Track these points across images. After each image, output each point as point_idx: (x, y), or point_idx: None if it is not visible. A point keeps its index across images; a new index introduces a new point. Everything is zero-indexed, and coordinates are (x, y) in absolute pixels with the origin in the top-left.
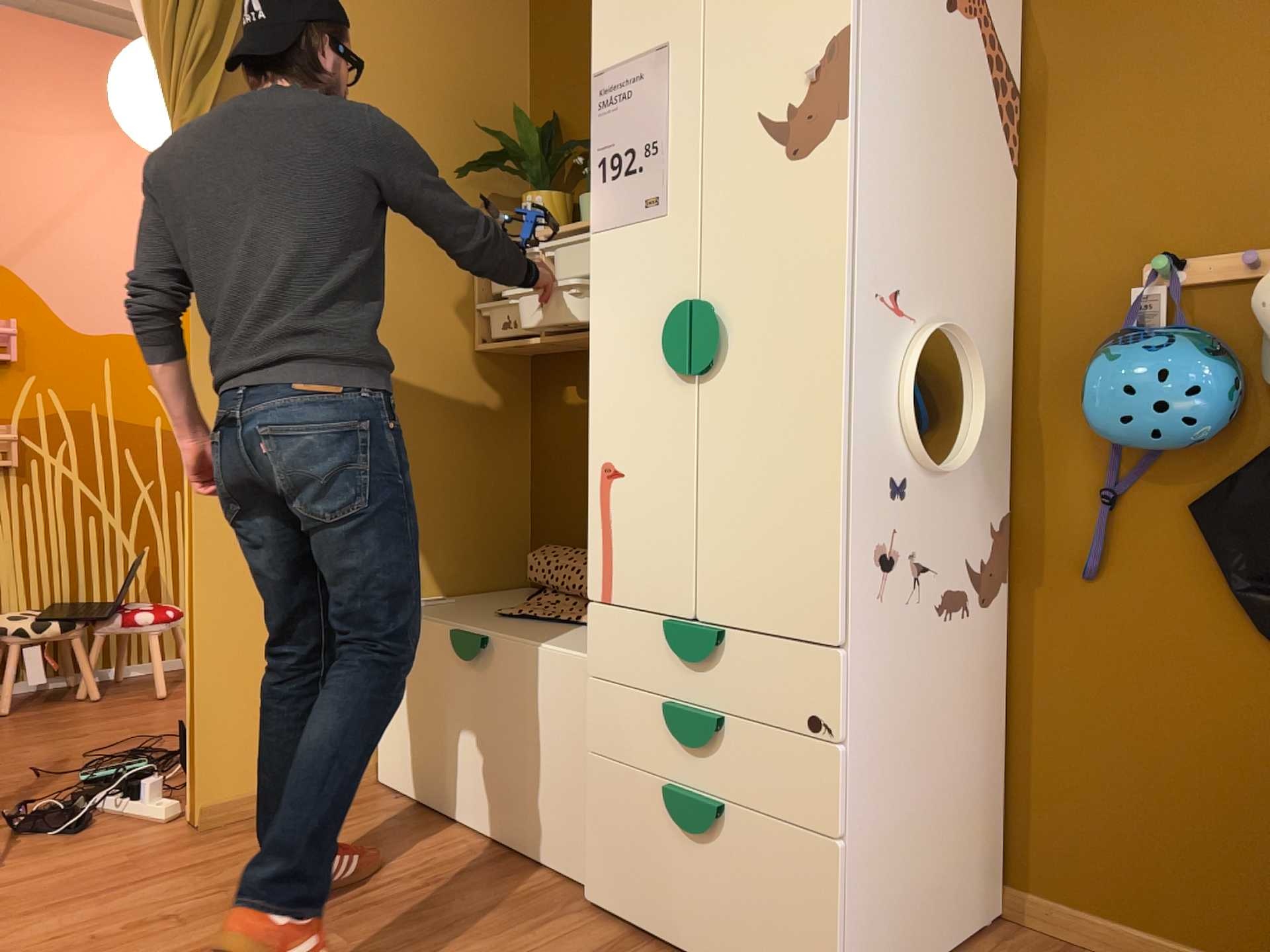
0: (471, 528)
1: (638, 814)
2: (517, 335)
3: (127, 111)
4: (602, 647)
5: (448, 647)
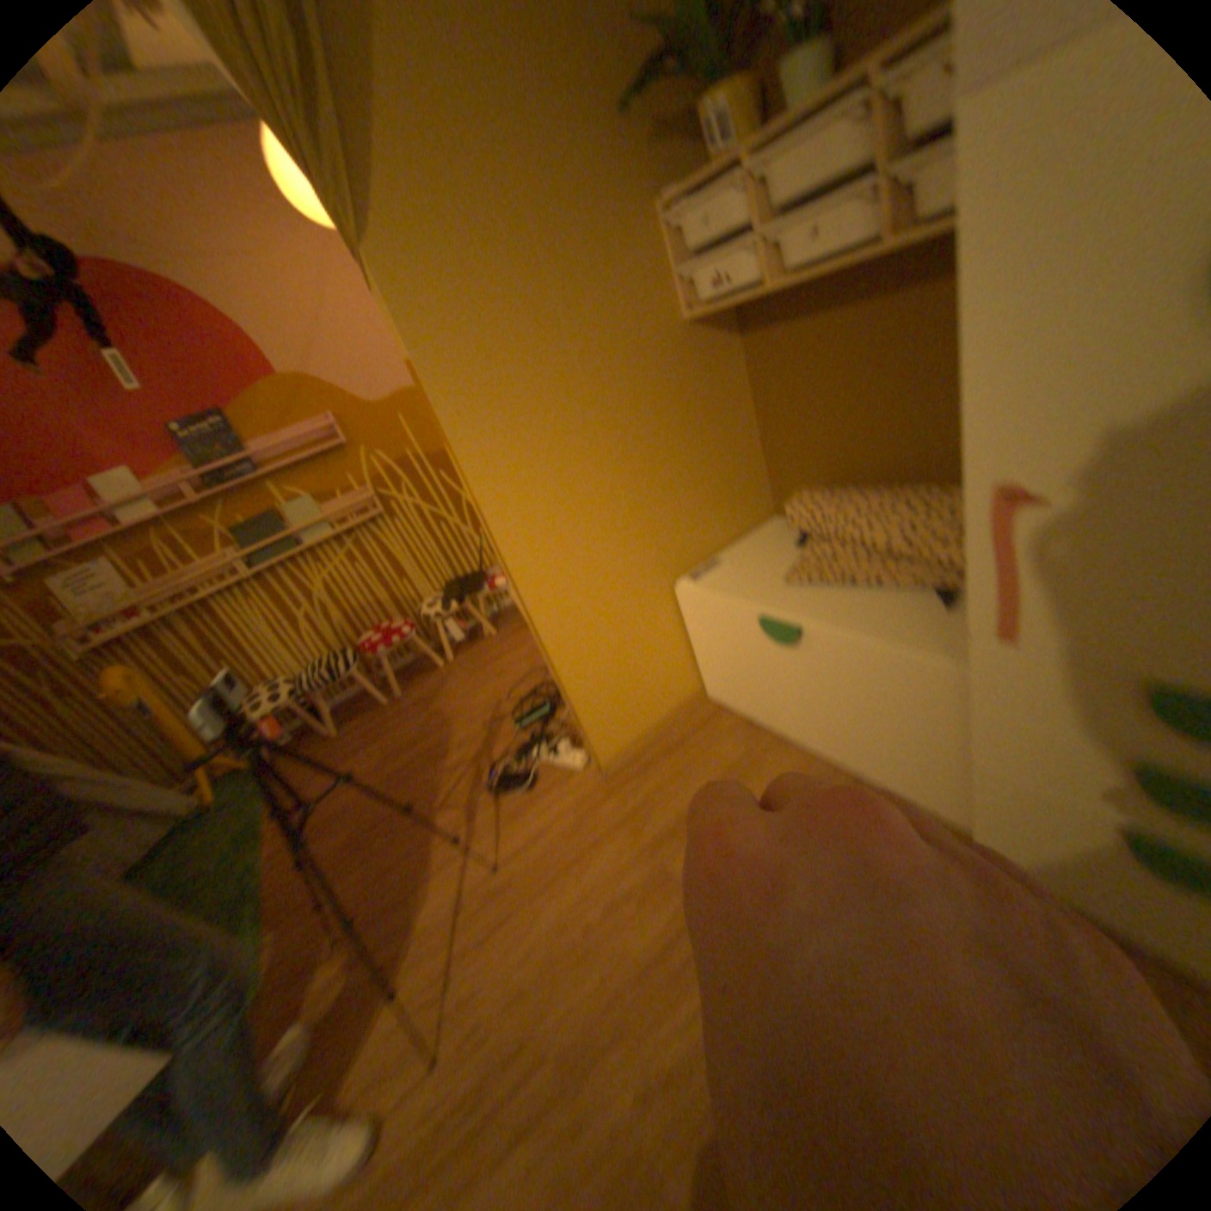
0: (722, 486)
1: (1064, 827)
2: (732, 287)
3: (289, 190)
4: (998, 678)
5: (756, 623)
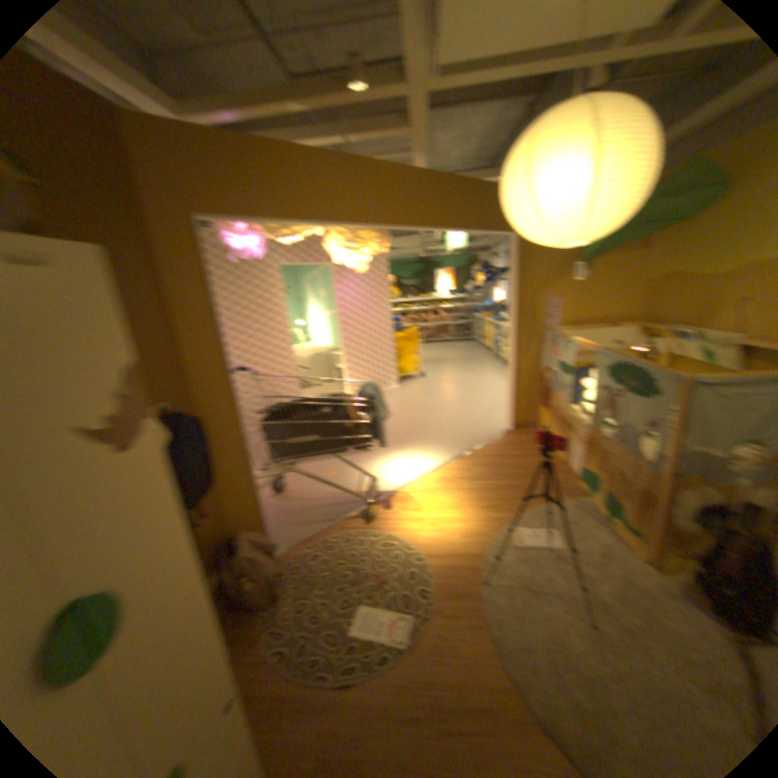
0: None
1: None
2: None
3: None
4: None
5: None
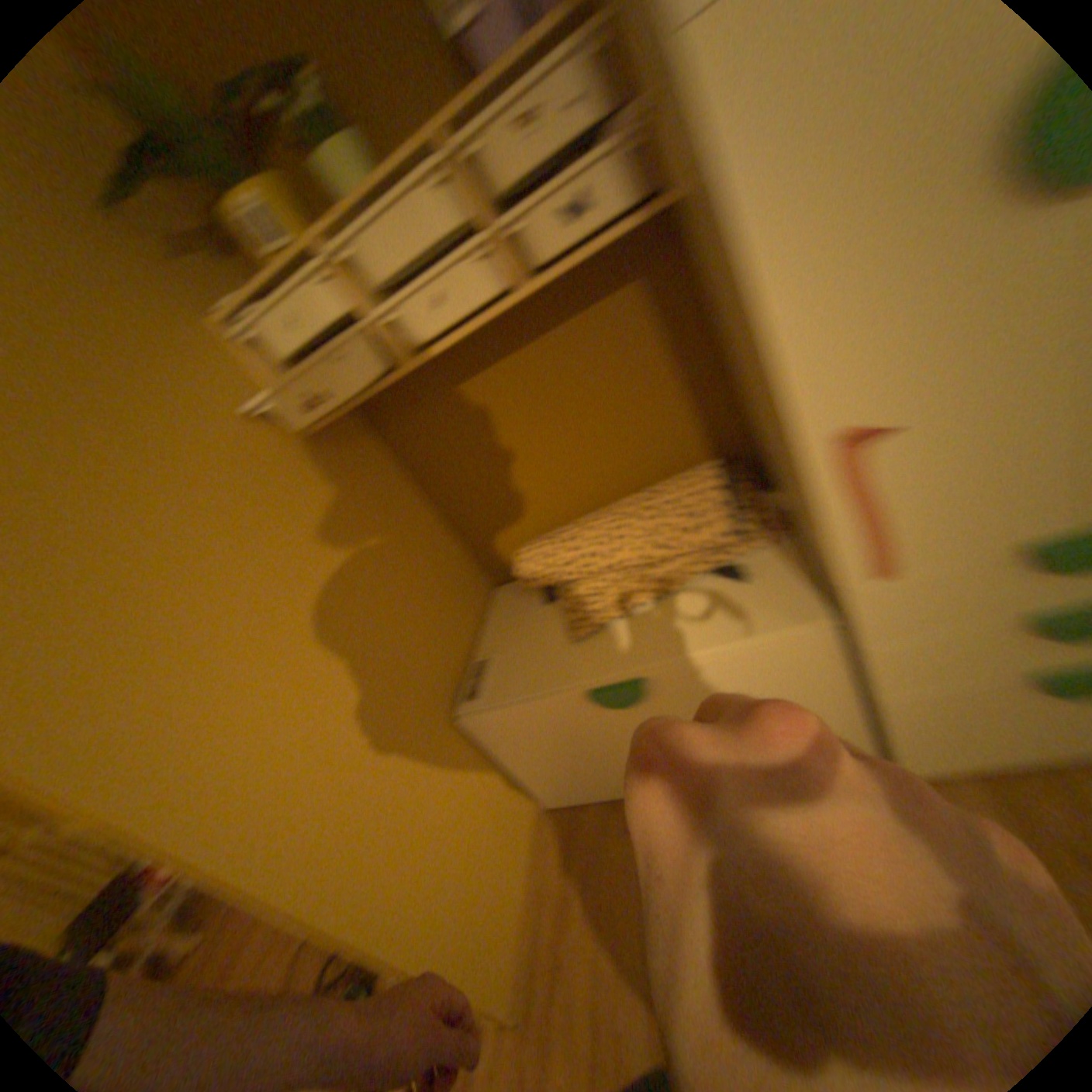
0: (442, 587)
1: (980, 711)
2: (366, 384)
3: None
4: (887, 618)
5: (586, 704)
